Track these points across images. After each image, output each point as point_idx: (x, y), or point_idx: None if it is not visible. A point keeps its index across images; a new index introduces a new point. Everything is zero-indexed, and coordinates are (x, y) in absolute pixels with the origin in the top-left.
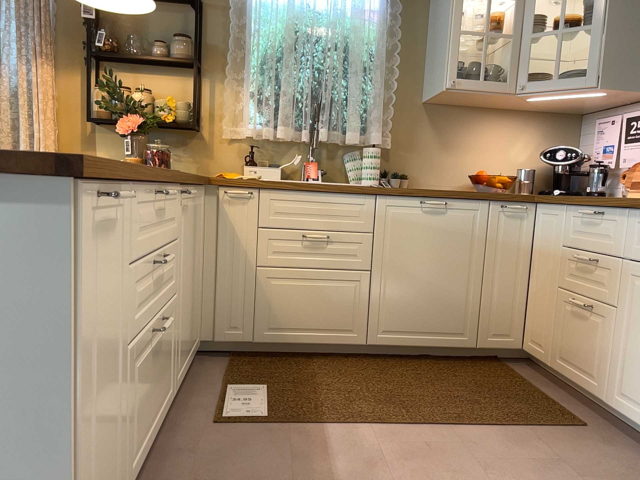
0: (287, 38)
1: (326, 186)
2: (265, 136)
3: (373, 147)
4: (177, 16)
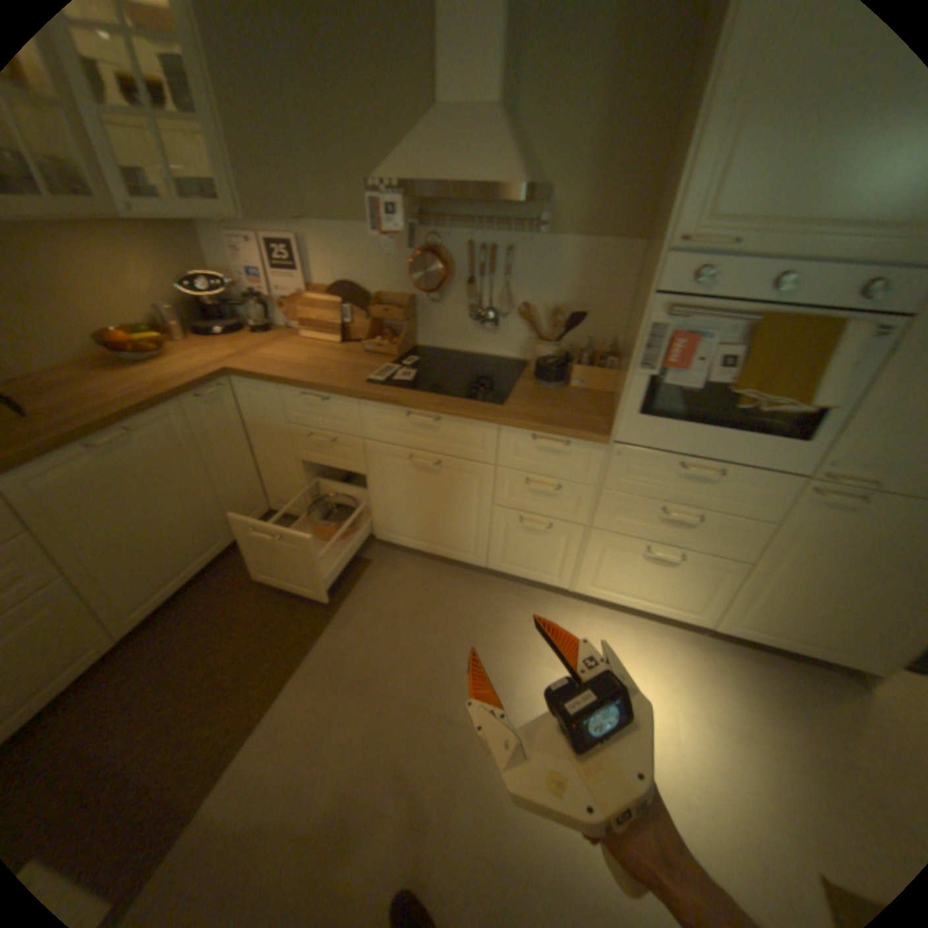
0: None
1: None
2: None
3: None
4: None
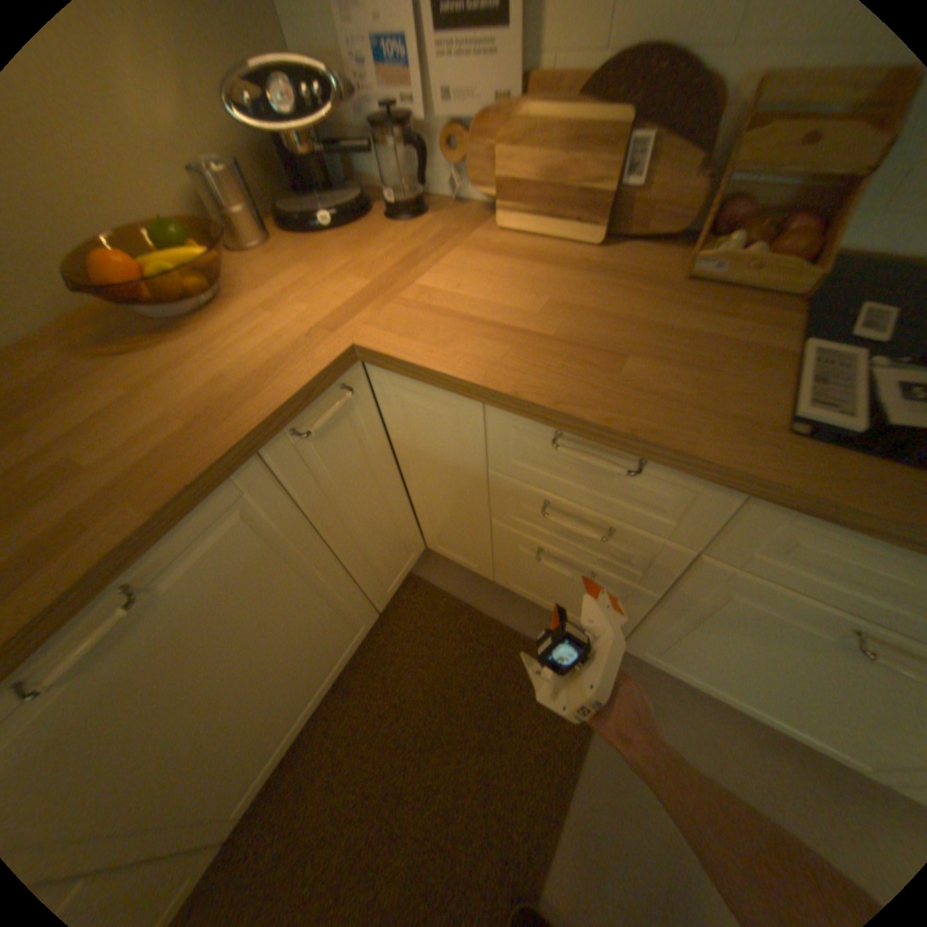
0: None
1: None
2: None
3: None
4: None
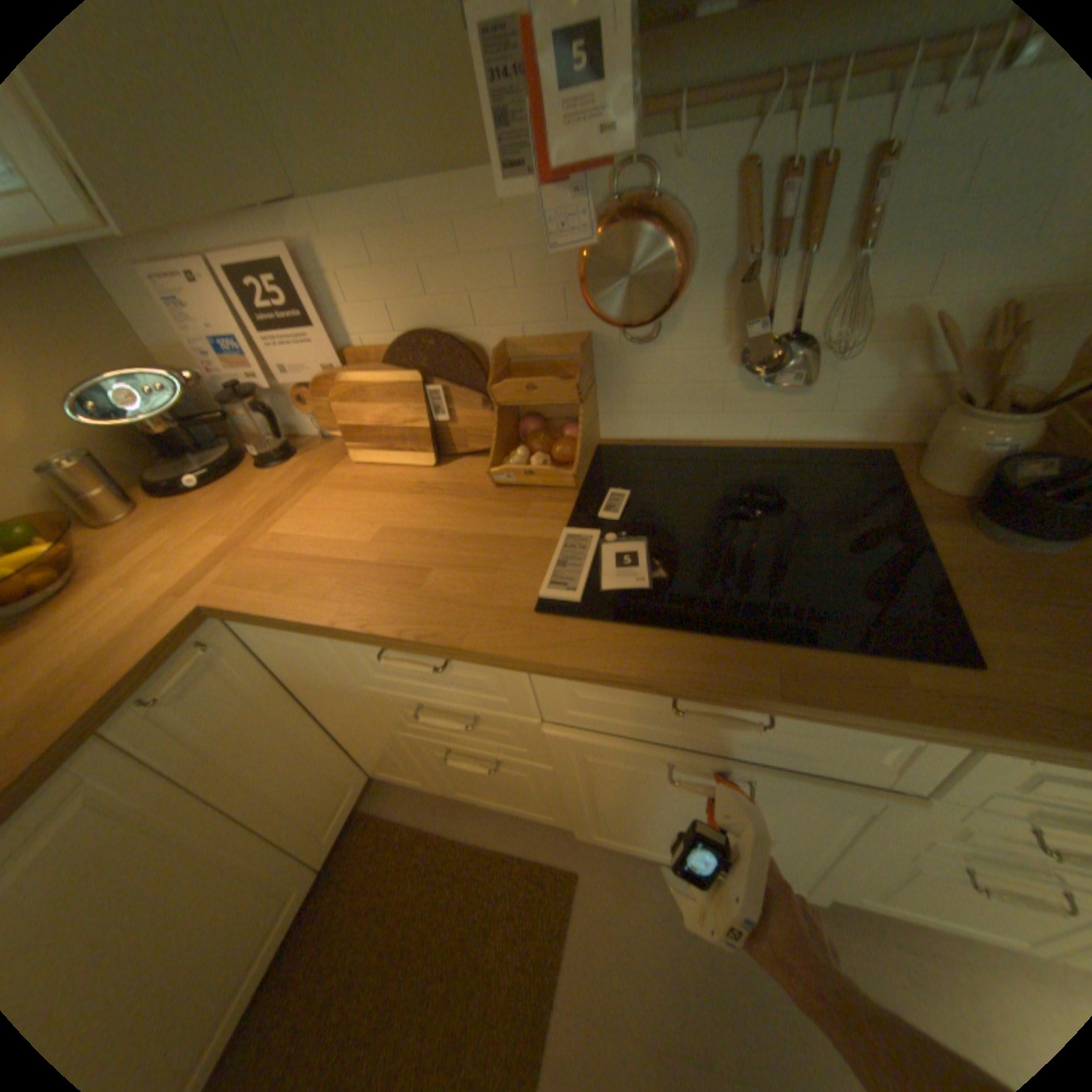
0: None
1: None
2: None
3: None
4: None
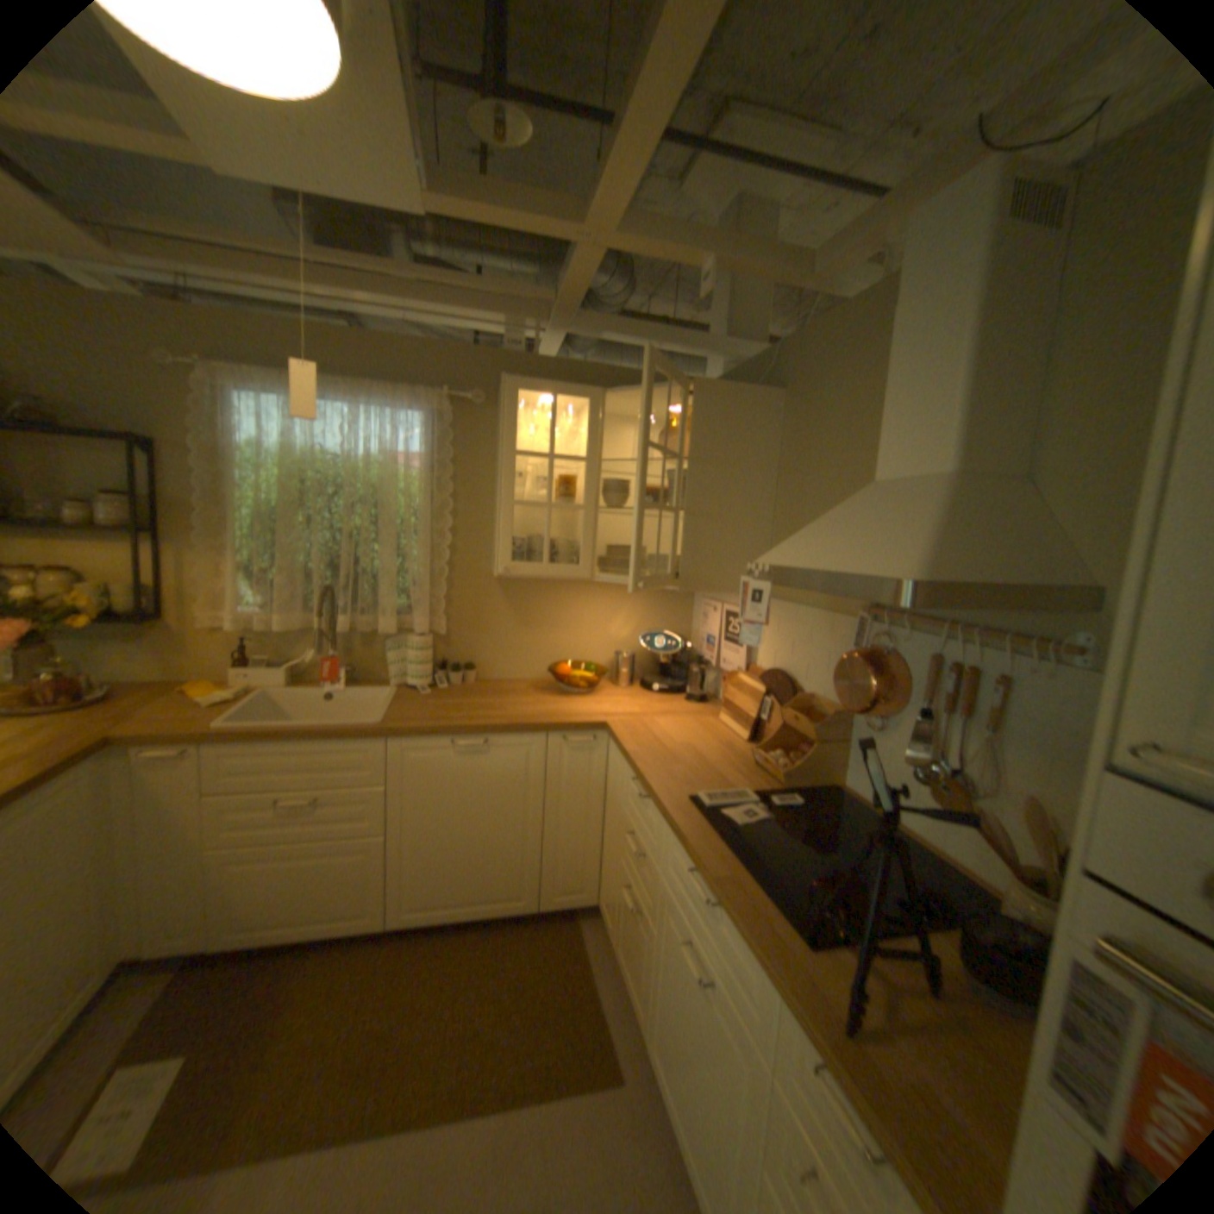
0: (282, 494)
1: (306, 734)
2: (258, 628)
3: (417, 638)
4: (110, 455)
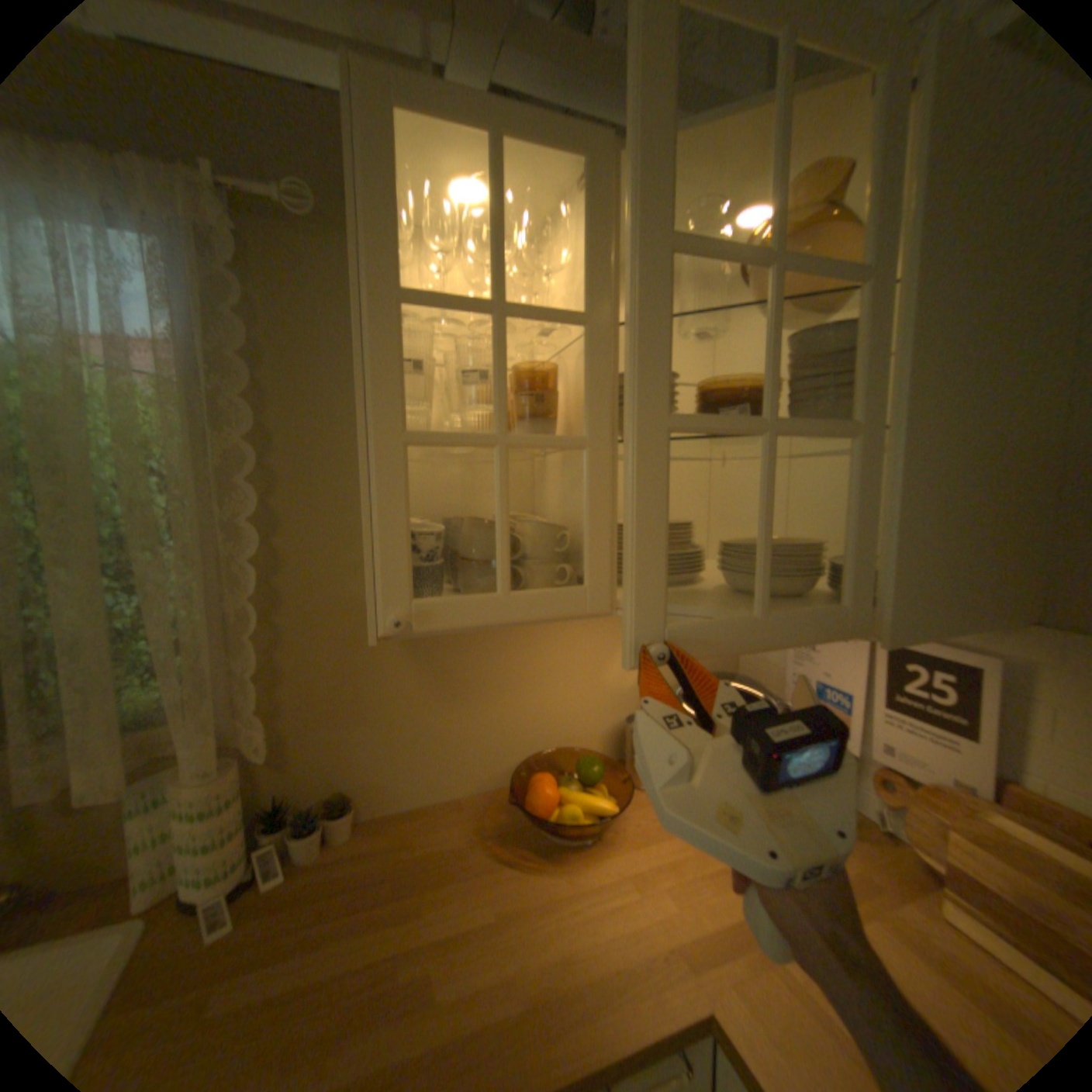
0: None
1: None
2: None
3: (192, 788)
4: None
